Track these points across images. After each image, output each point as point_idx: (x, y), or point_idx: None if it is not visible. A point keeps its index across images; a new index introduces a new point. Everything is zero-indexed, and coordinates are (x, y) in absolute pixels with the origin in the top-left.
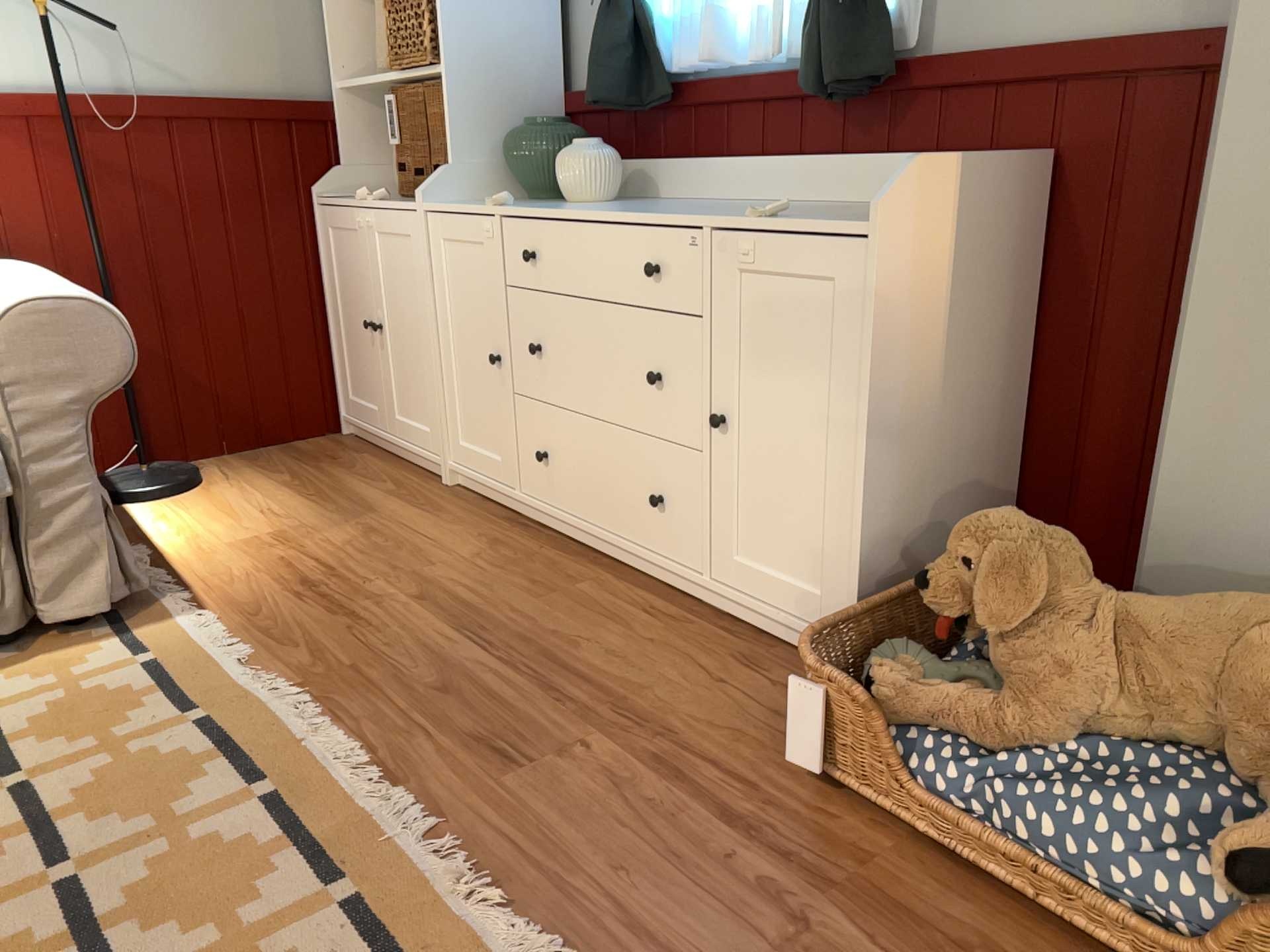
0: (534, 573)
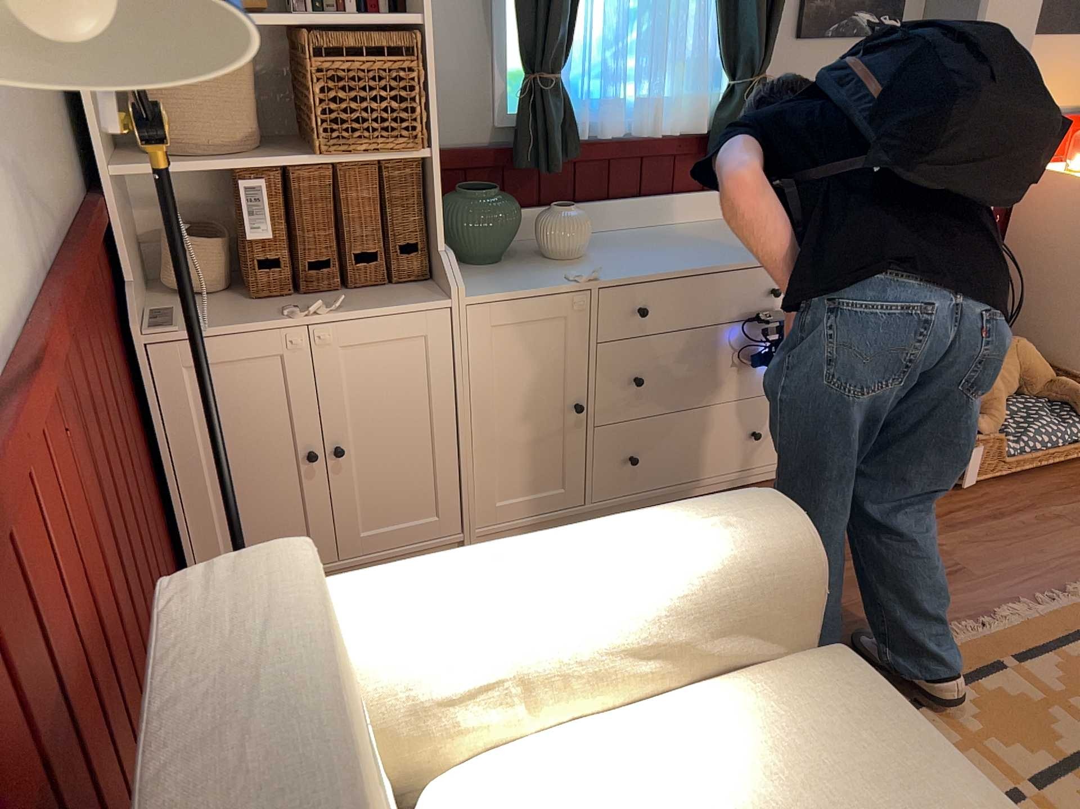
0: None
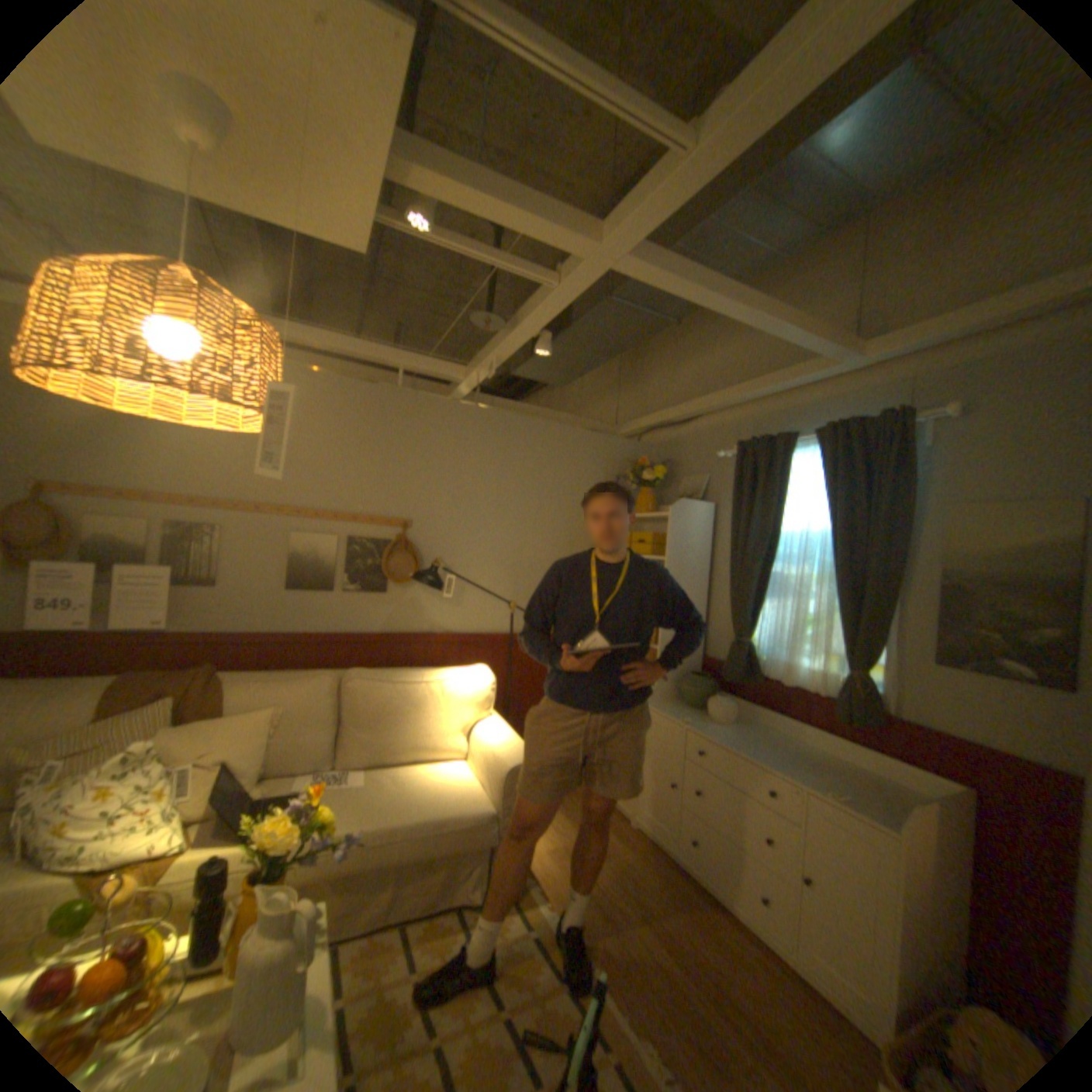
0: (695, 916)
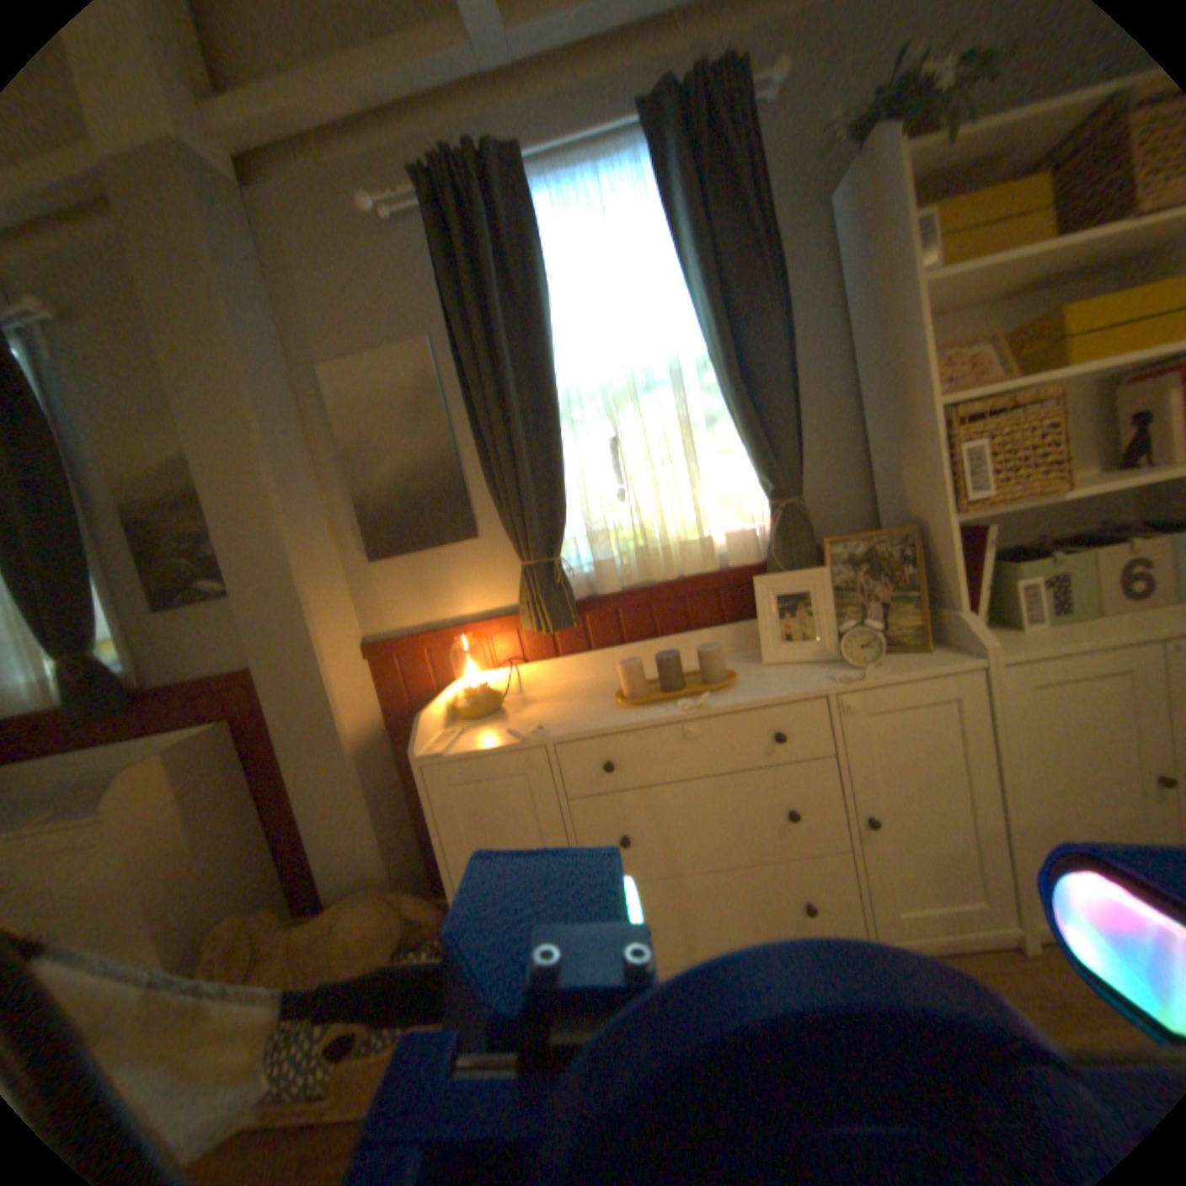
0: None
